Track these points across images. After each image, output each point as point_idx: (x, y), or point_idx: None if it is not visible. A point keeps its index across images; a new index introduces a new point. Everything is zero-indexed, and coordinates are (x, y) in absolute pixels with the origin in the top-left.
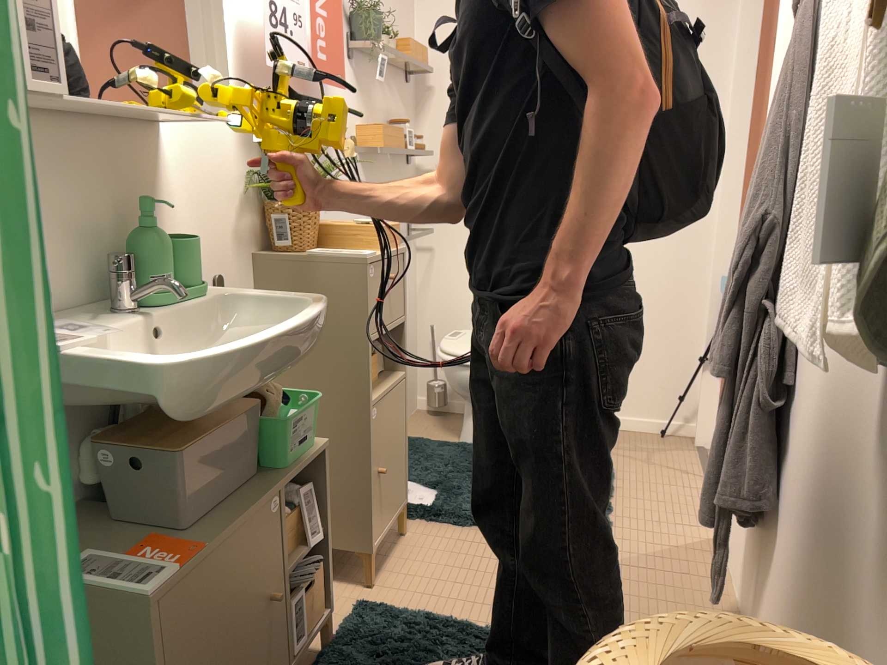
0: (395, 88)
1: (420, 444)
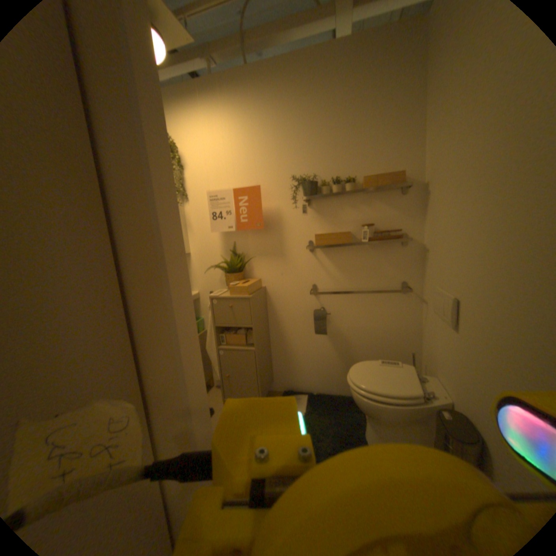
0: (378, 200)
1: (352, 408)
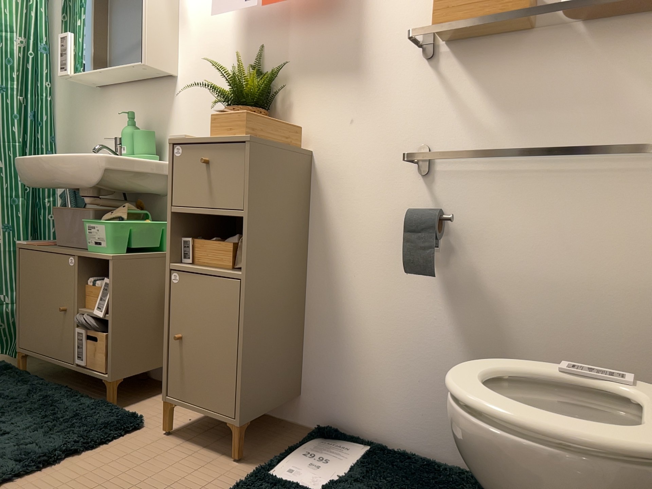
0: None
1: None
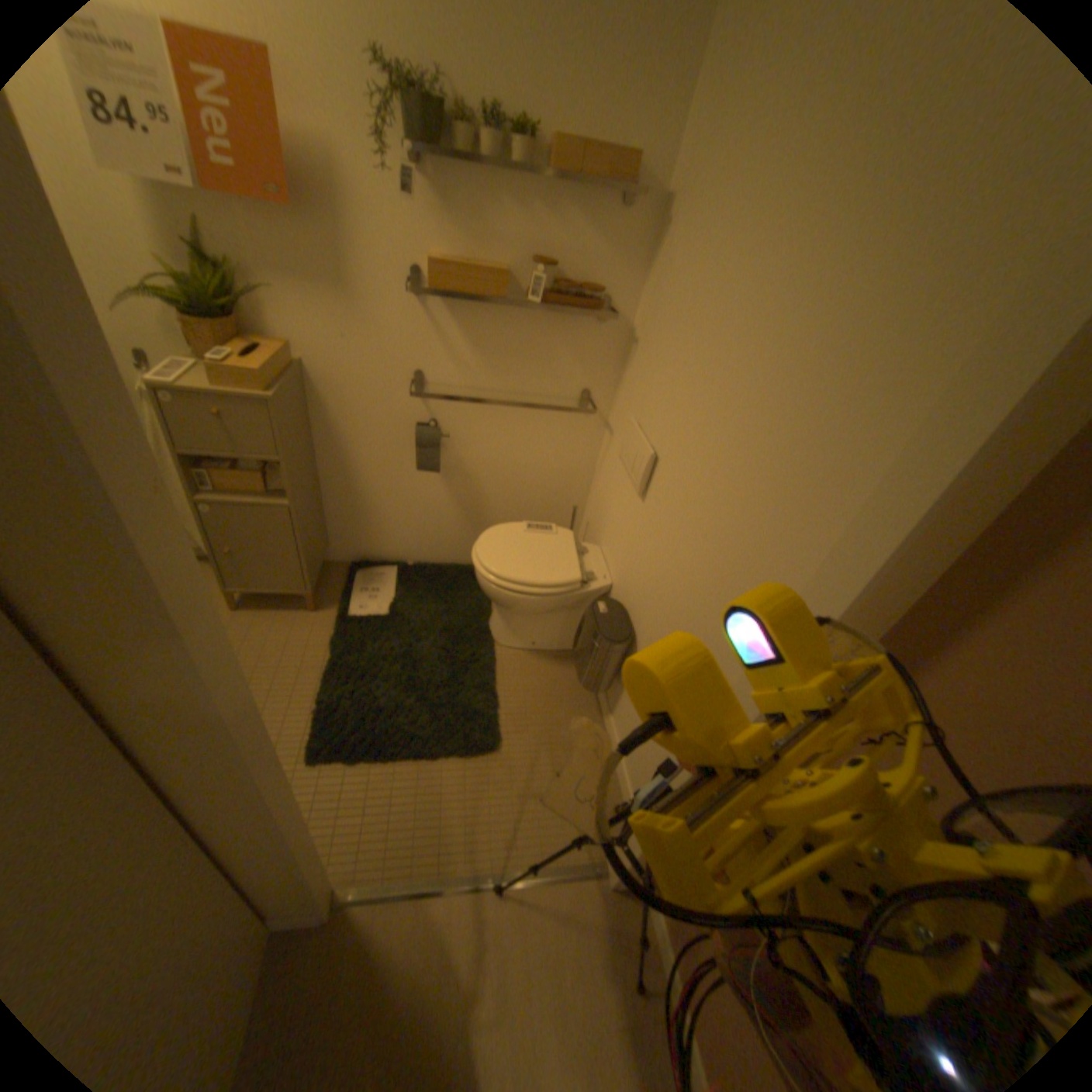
0: (574, 208)
1: (471, 585)
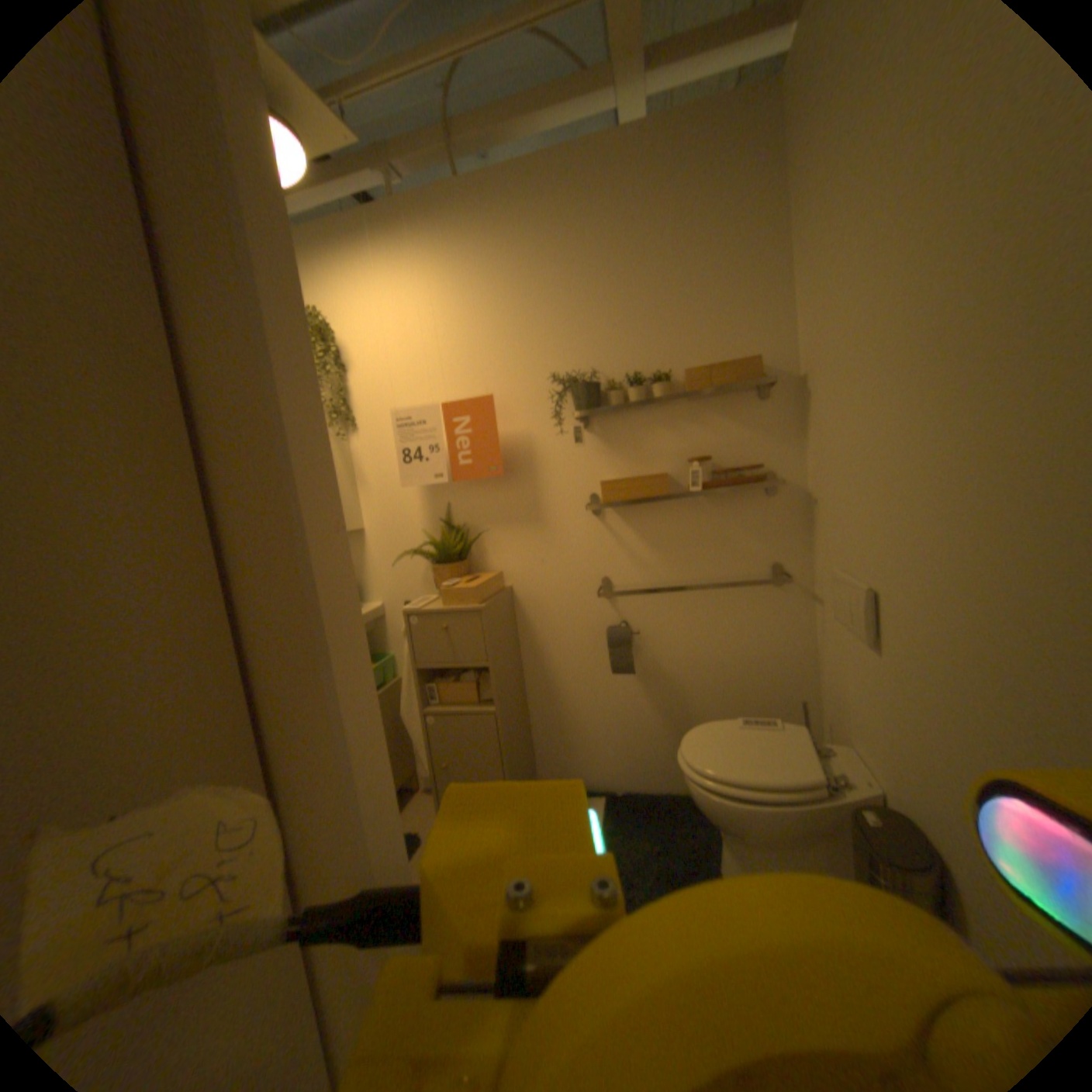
0: (717, 412)
1: (694, 818)
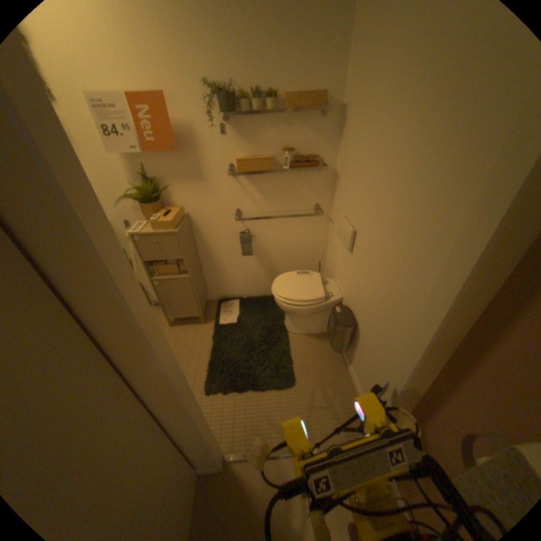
0: (299, 122)
1: (274, 305)
